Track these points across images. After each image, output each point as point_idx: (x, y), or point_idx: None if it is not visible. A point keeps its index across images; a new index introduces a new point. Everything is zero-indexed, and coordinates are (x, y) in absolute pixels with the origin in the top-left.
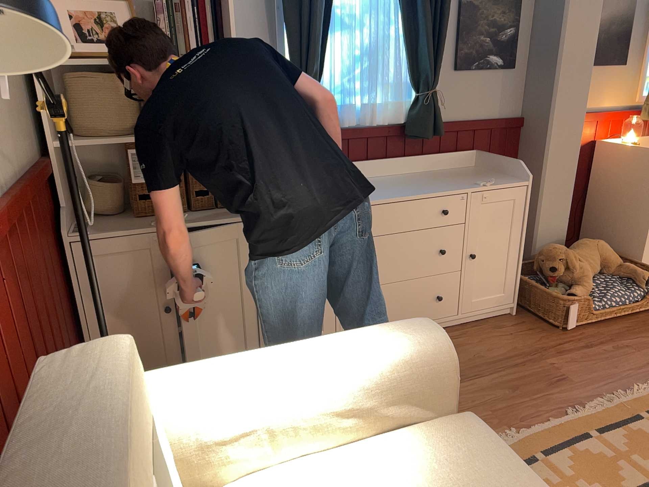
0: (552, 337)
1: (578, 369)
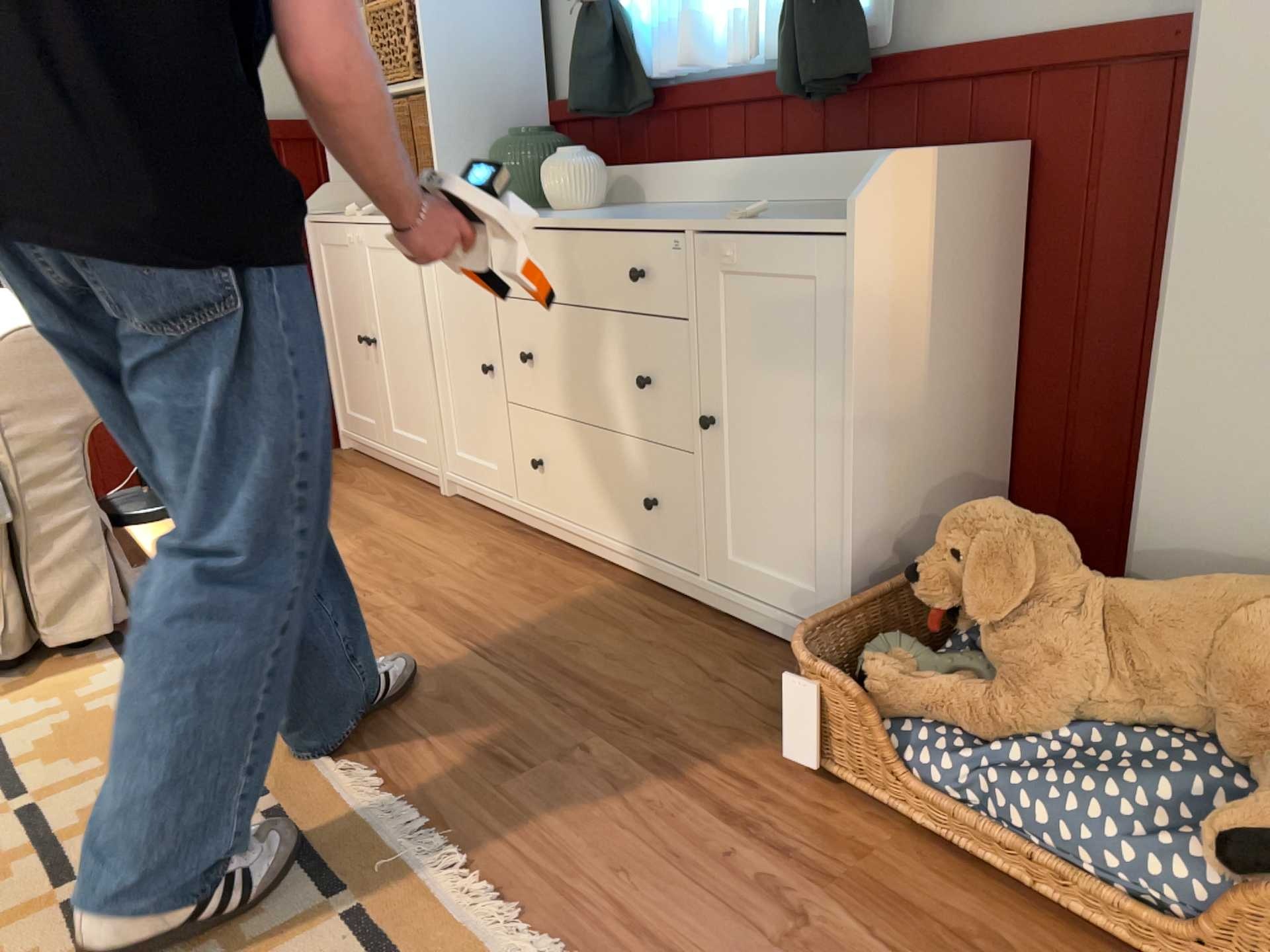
0: (747, 747)
1: (576, 795)
